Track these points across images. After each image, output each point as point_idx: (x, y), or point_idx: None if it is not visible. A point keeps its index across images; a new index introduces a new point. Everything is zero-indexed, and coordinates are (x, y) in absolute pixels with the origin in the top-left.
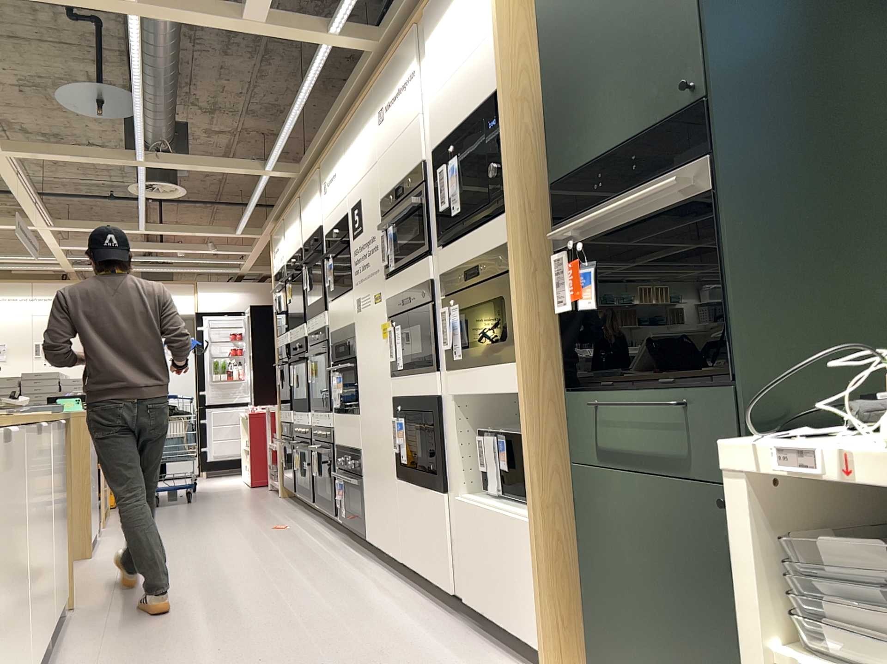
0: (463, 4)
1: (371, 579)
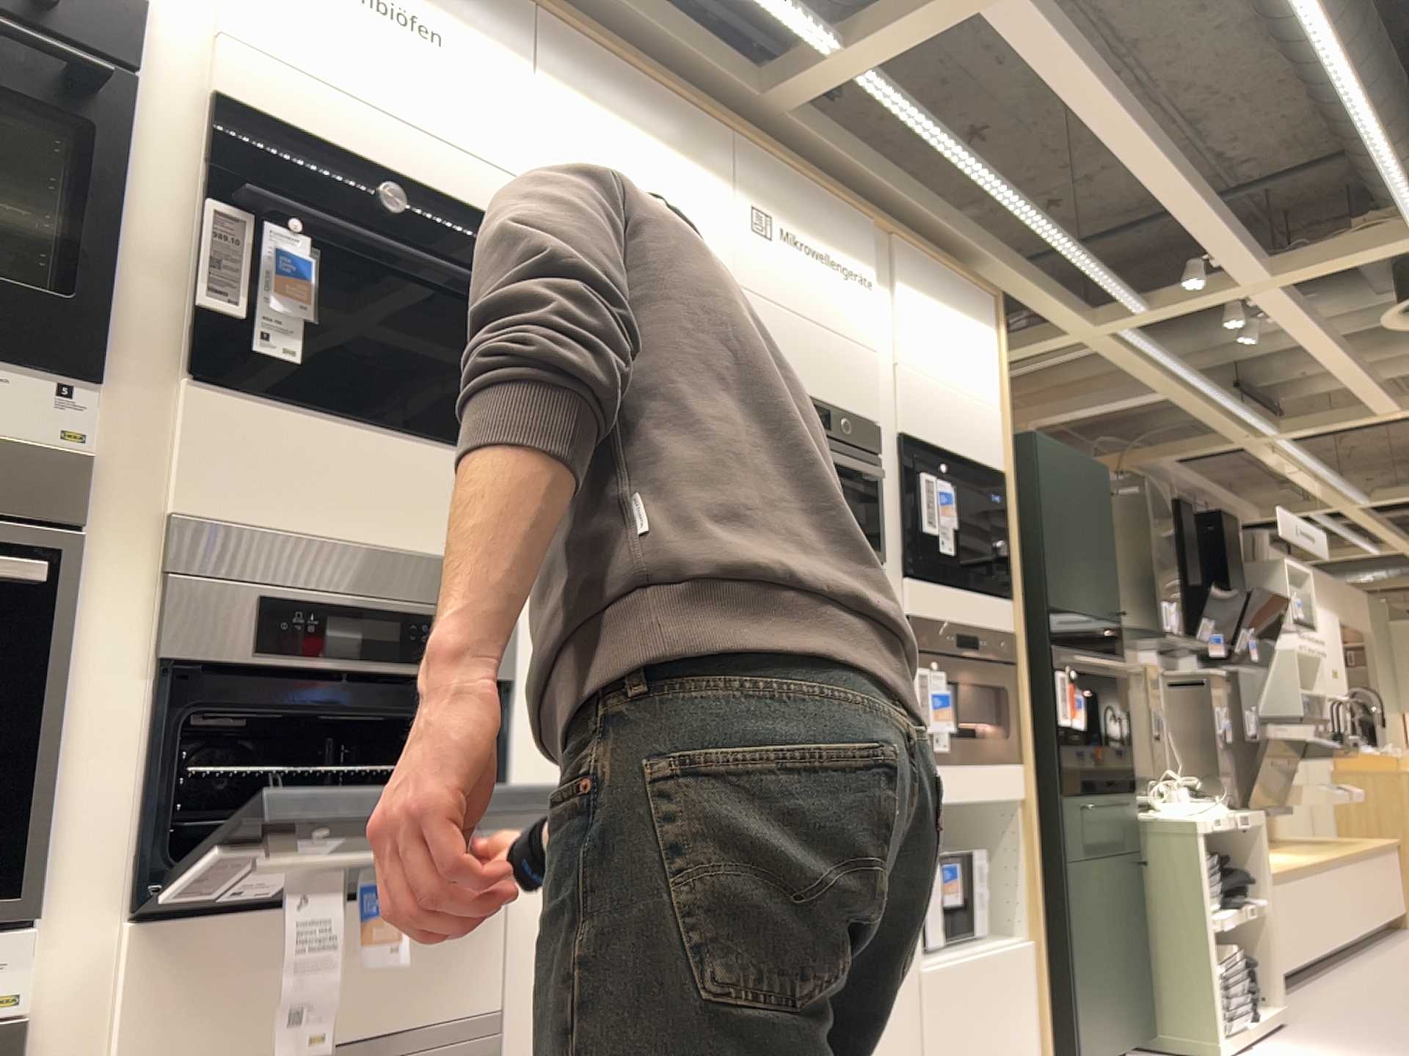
0: (959, 328)
1: None
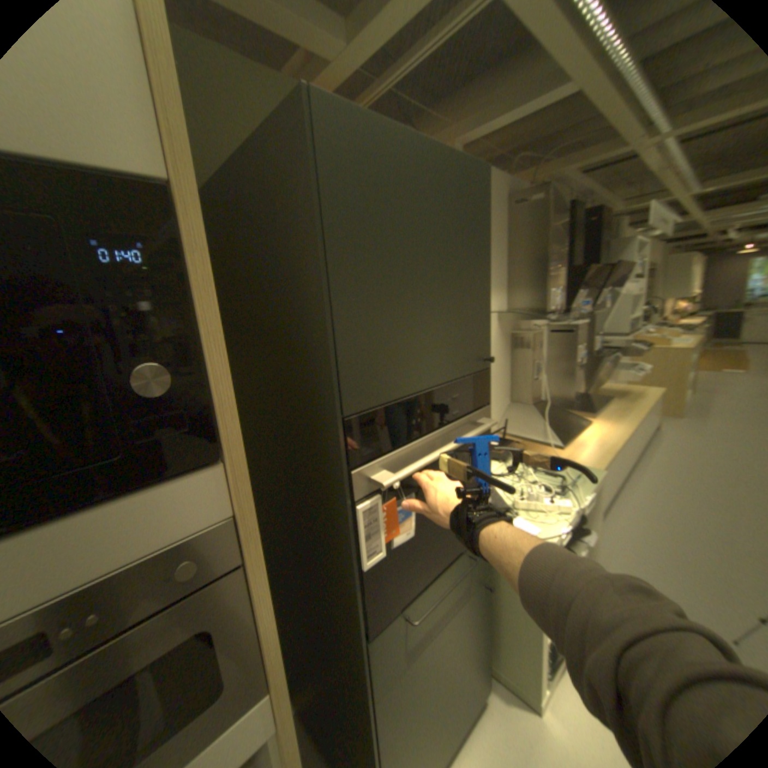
0: None
1: None
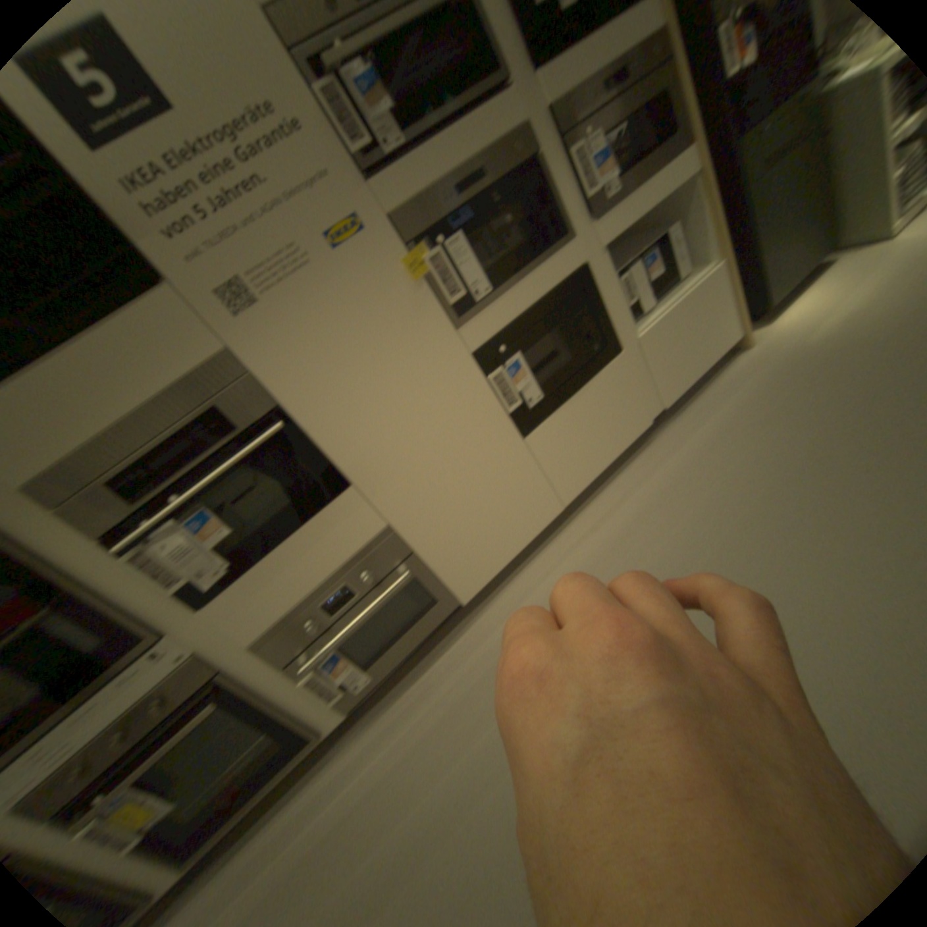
0: None
1: (560, 561)
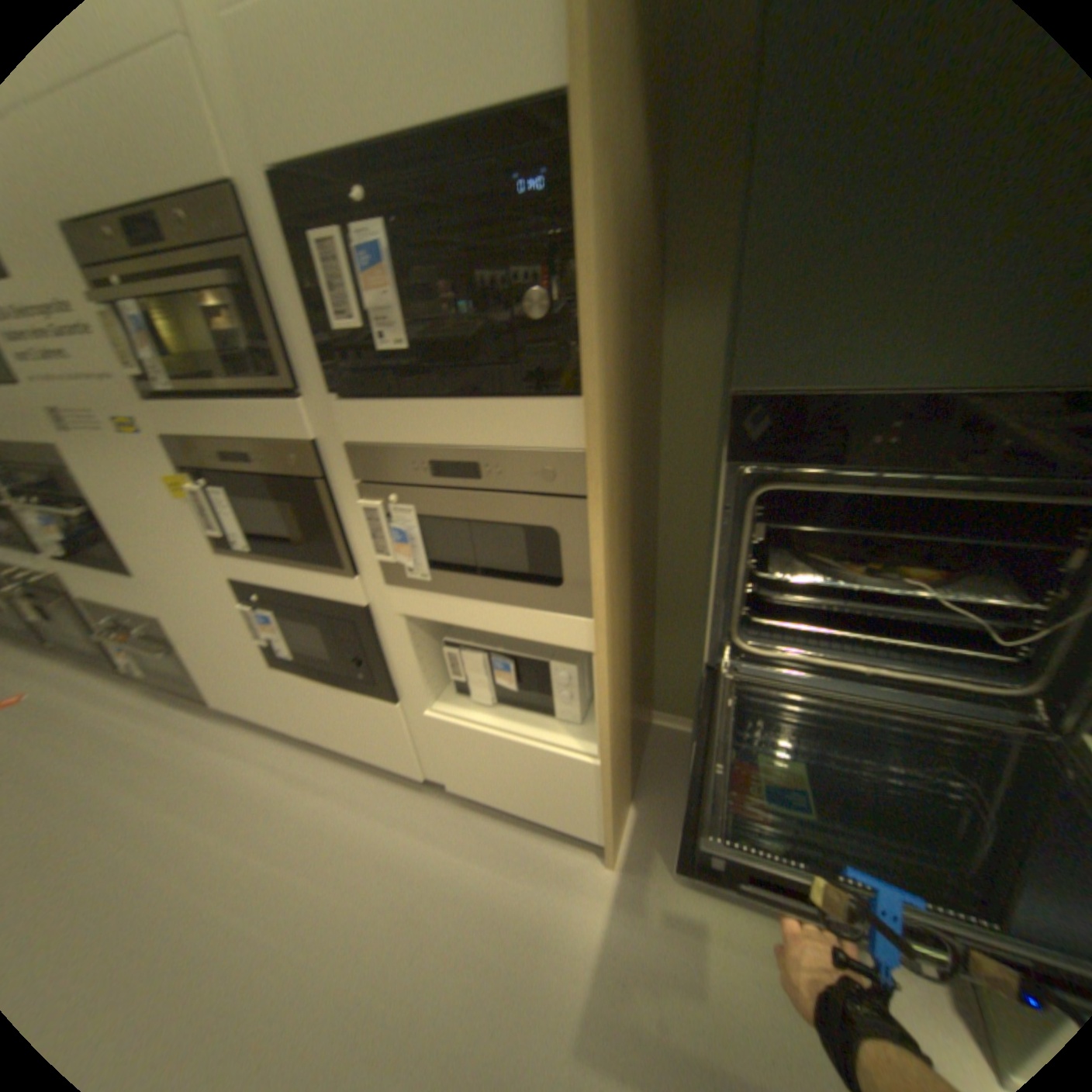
0: None
1: (255, 767)
